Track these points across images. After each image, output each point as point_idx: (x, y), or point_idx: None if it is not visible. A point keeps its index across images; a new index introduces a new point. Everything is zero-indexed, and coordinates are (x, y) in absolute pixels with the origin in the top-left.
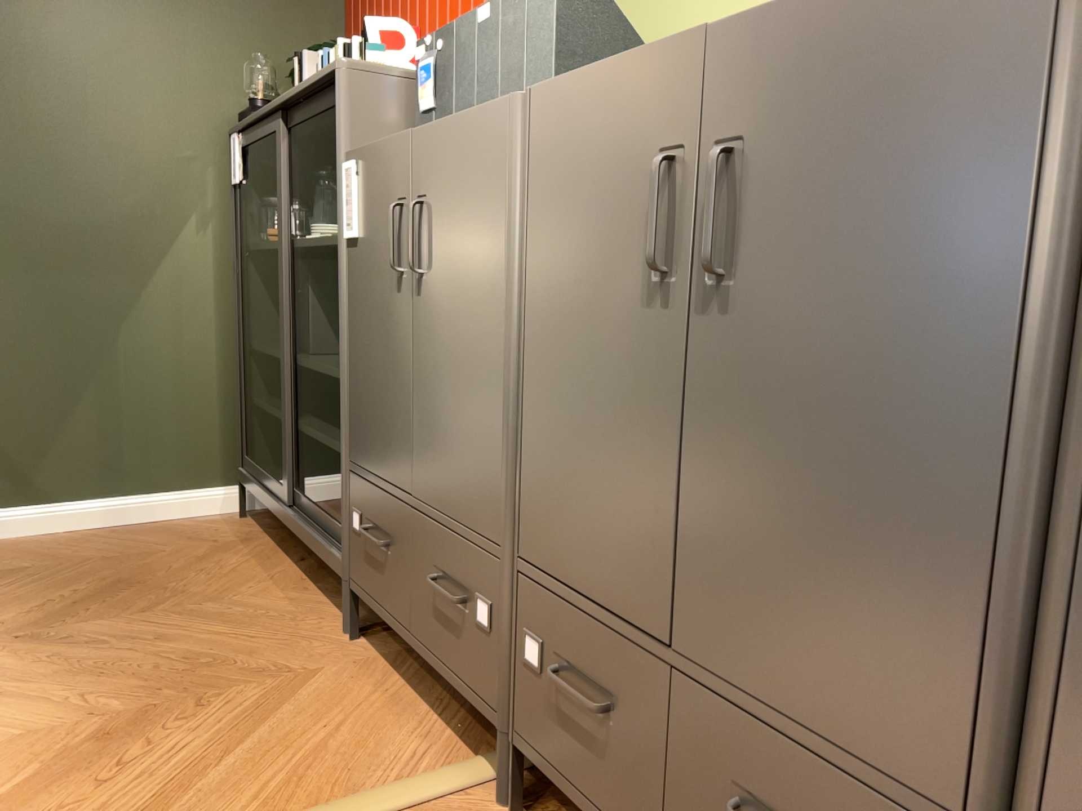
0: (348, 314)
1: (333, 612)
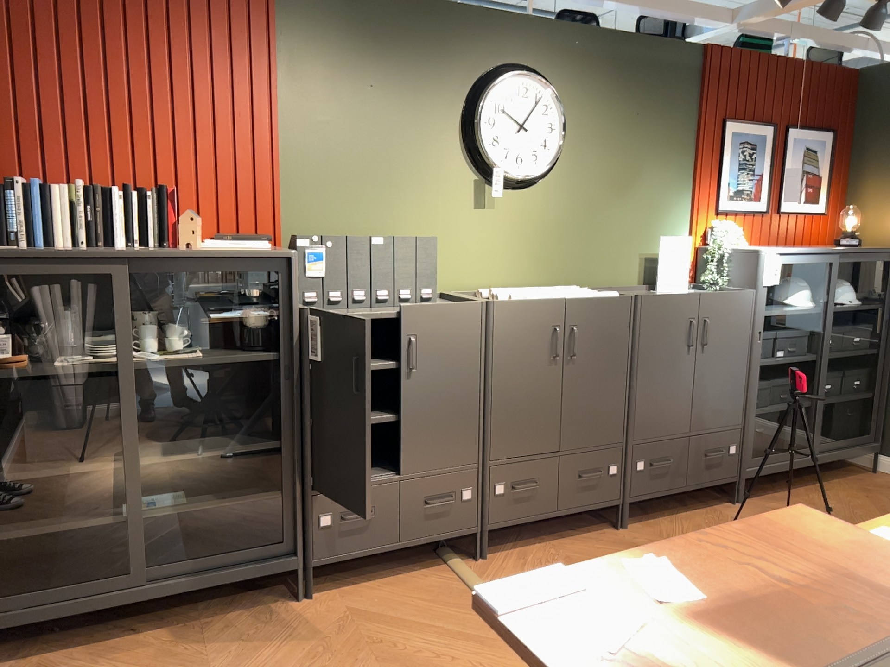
0: (310, 402)
1: (261, 607)
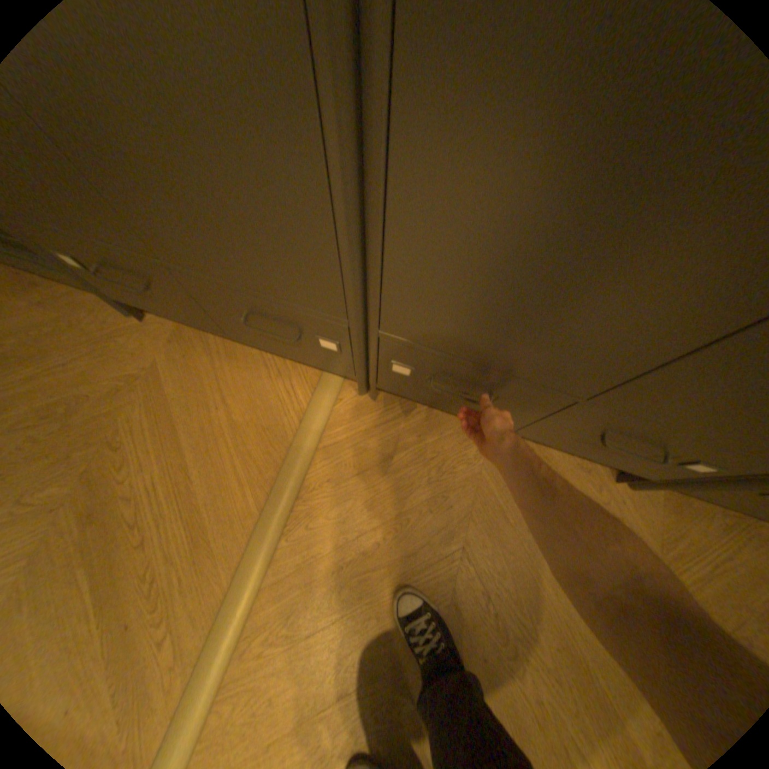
0: None
1: (92, 300)
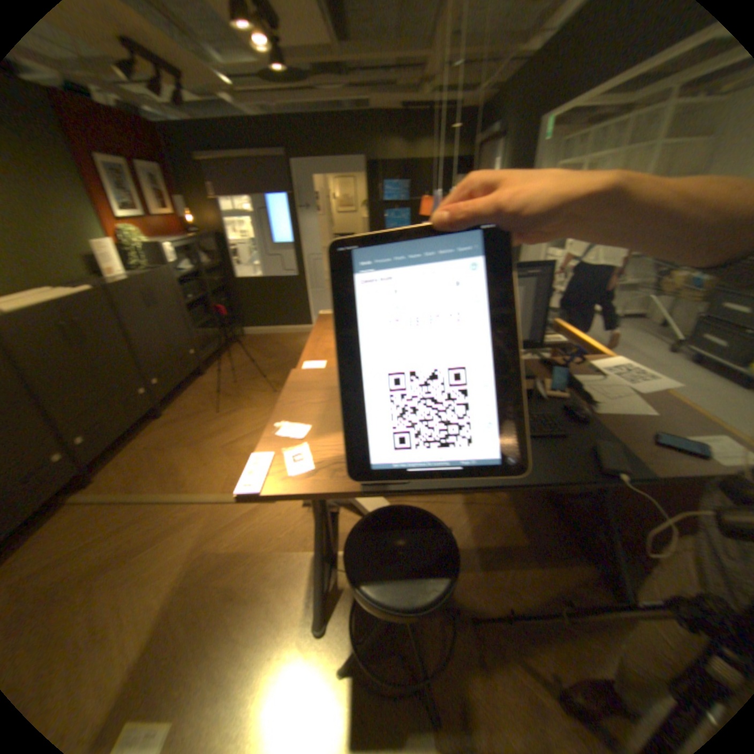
0: None
1: None
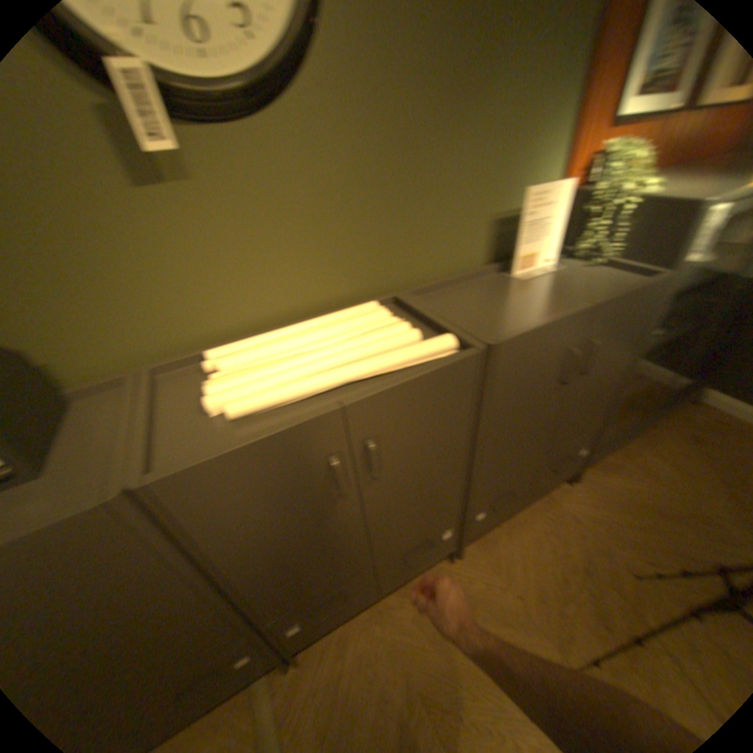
0: None
1: None
